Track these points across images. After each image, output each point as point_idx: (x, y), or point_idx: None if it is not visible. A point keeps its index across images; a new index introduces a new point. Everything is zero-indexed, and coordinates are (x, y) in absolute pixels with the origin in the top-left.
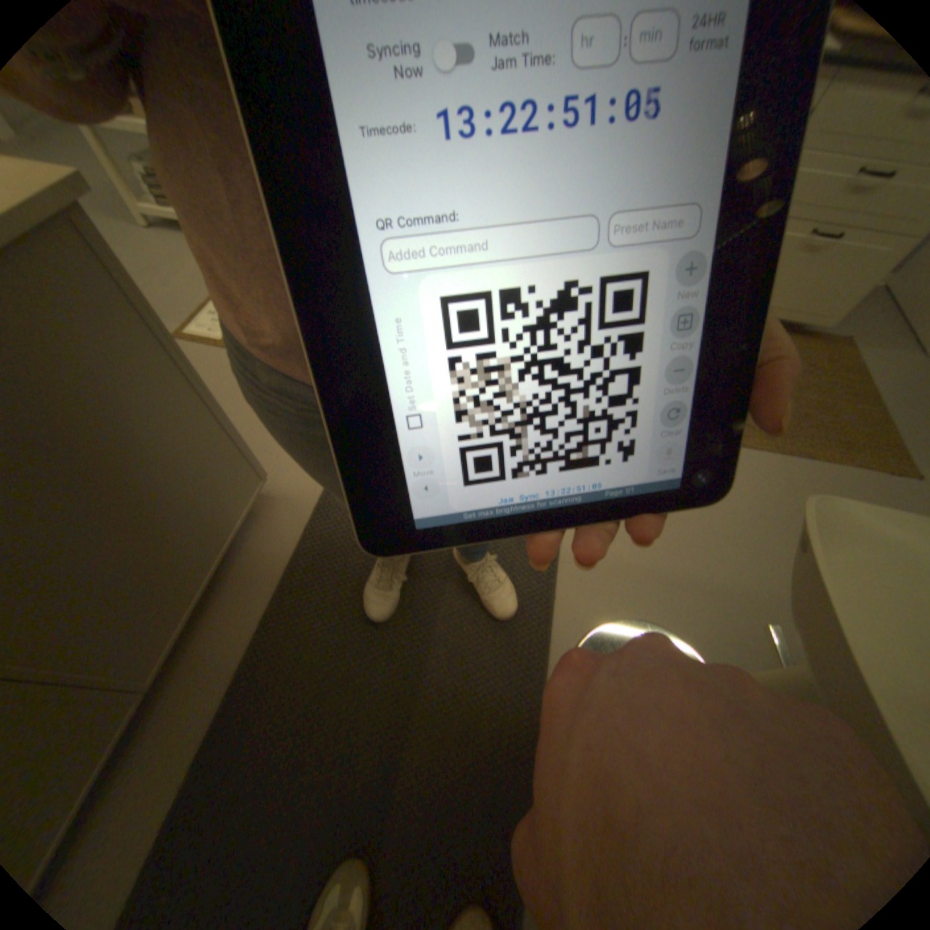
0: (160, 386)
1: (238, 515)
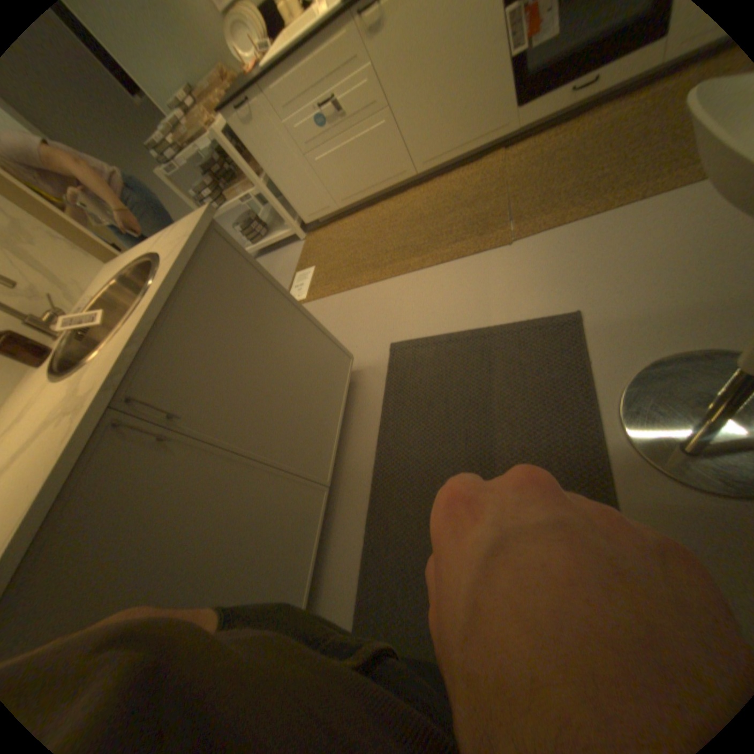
0: (277, 306)
1: (344, 381)
